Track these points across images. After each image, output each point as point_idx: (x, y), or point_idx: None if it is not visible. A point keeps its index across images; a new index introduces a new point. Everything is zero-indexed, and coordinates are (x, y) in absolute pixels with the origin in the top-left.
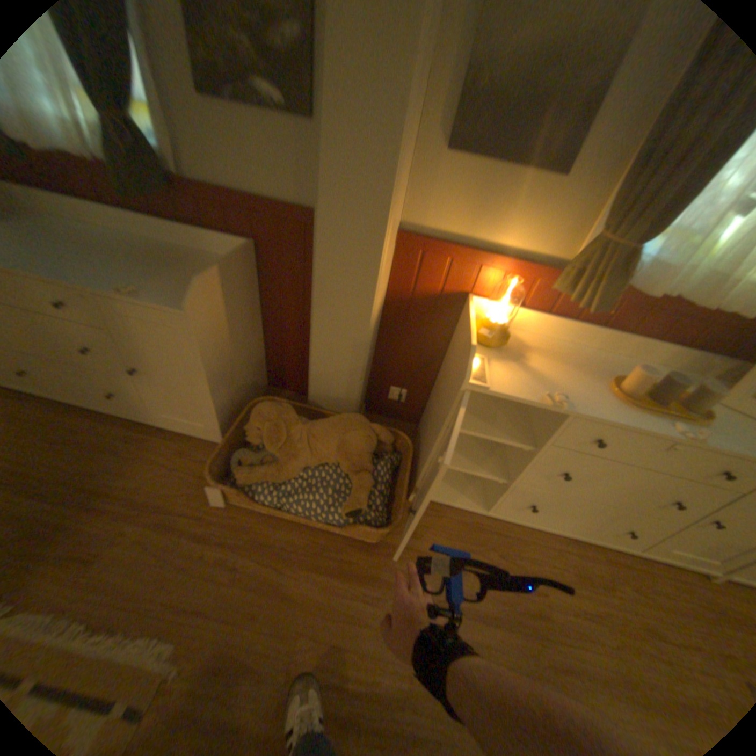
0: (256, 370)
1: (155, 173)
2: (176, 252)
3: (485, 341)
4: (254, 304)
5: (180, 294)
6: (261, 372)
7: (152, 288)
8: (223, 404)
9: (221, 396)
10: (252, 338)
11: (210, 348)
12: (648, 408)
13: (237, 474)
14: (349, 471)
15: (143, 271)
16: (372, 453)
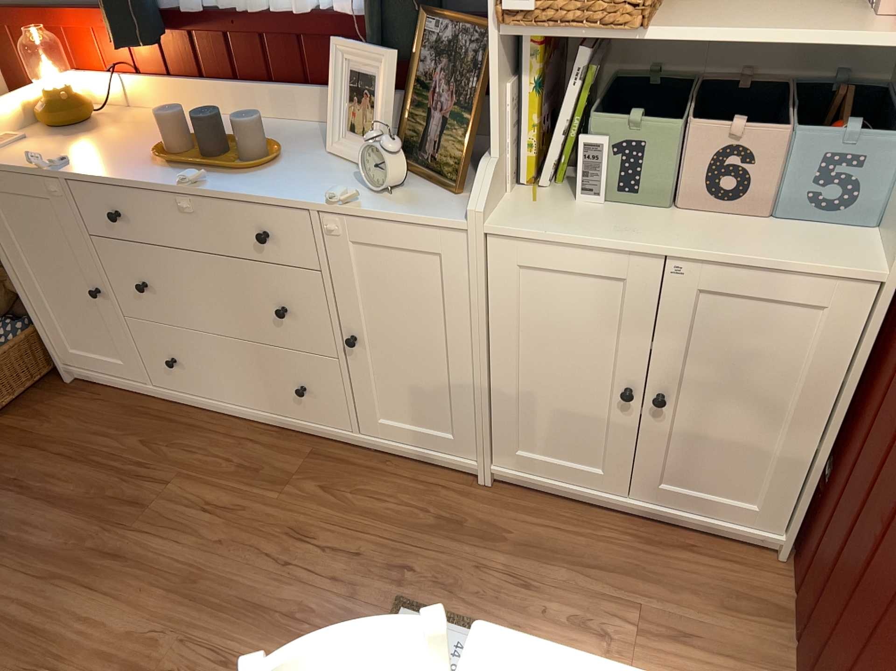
0: None
1: None
2: None
3: (46, 122)
4: None
5: None
6: None
7: None
8: None
9: None
10: None
11: None
12: (172, 163)
13: None
14: None
15: None
16: None
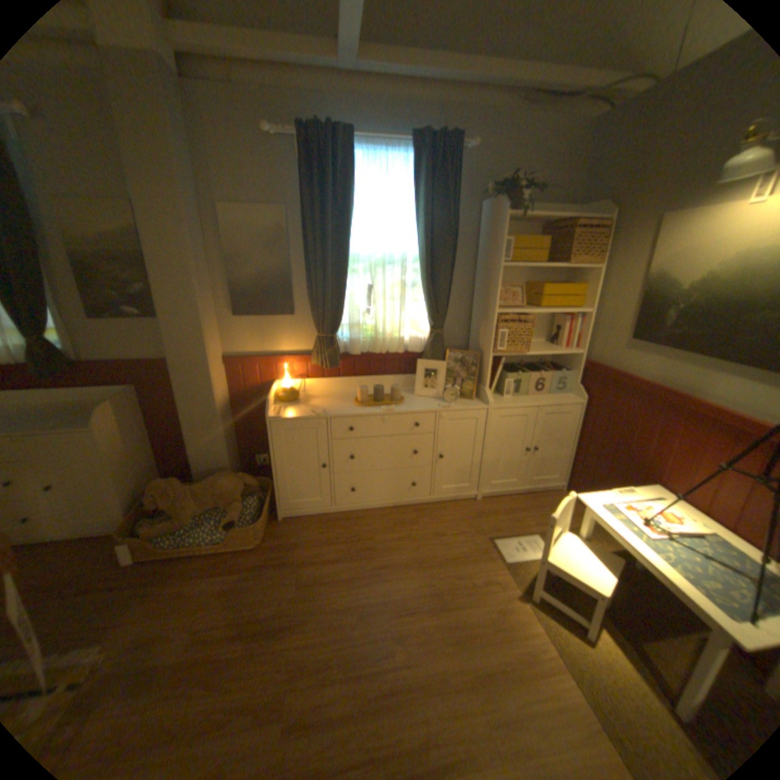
0: (148, 473)
1: (61, 361)
2: (77, 404)
3: (282, 398)
4: (139, 424)
5: (84, 422)
6: (154, 475)
7: (63, 424)
8: (123, 494)
9: (120, 487)
10: (141, 448)
11: (108, 451)
12: (367, 404)
13: (139, 534)
14: (225, 507)
15: (54, 418)
16: (239, 490)
